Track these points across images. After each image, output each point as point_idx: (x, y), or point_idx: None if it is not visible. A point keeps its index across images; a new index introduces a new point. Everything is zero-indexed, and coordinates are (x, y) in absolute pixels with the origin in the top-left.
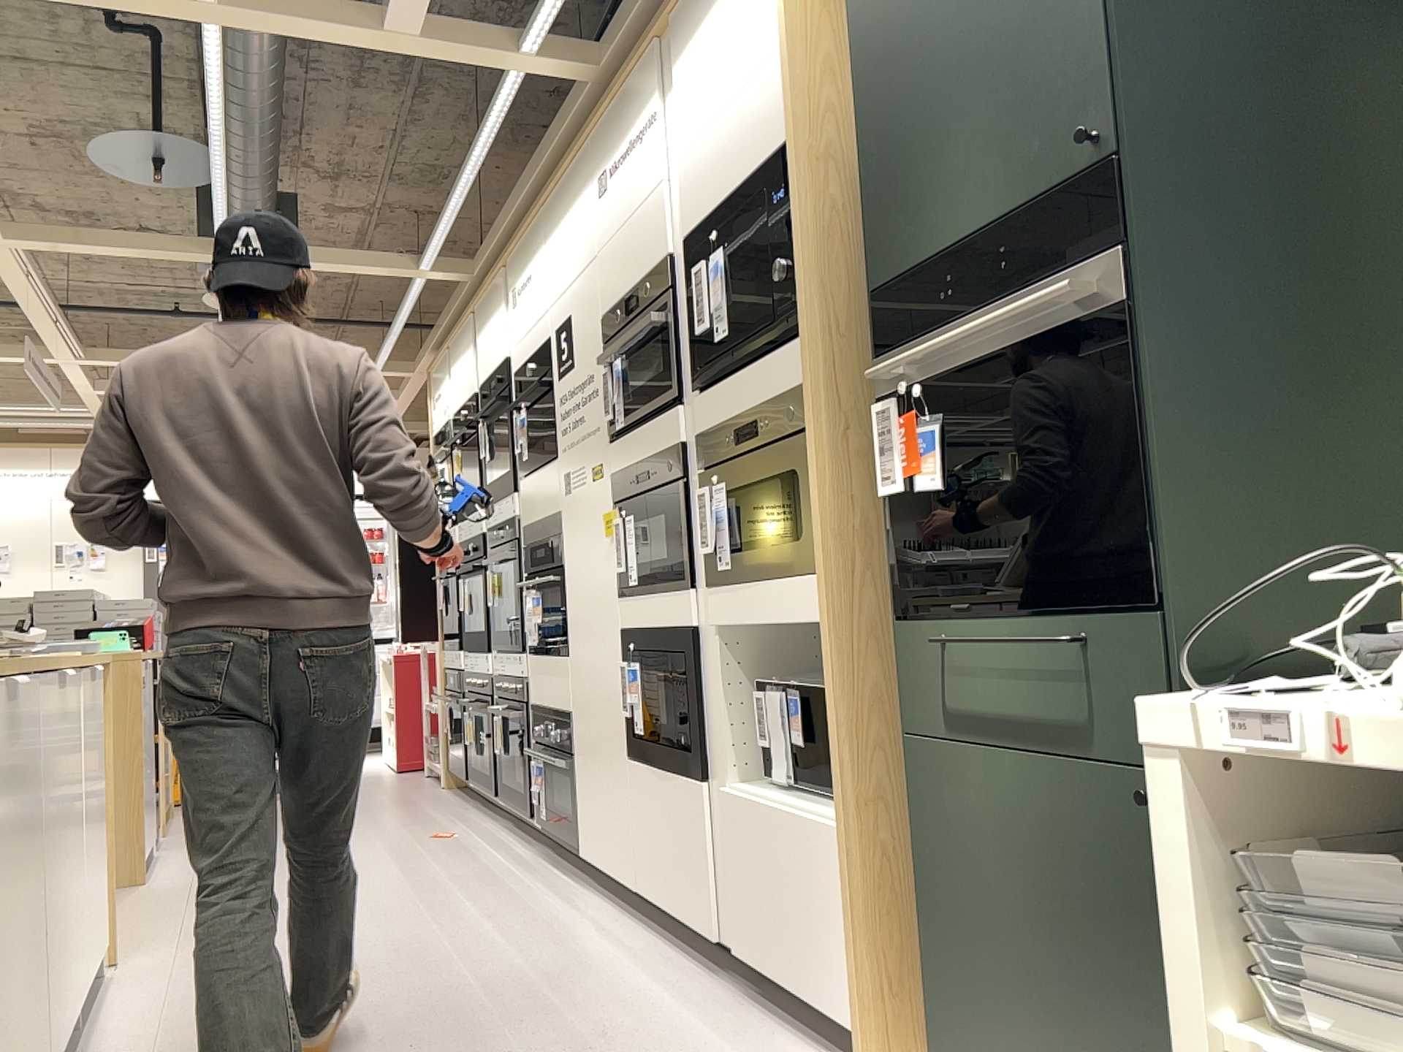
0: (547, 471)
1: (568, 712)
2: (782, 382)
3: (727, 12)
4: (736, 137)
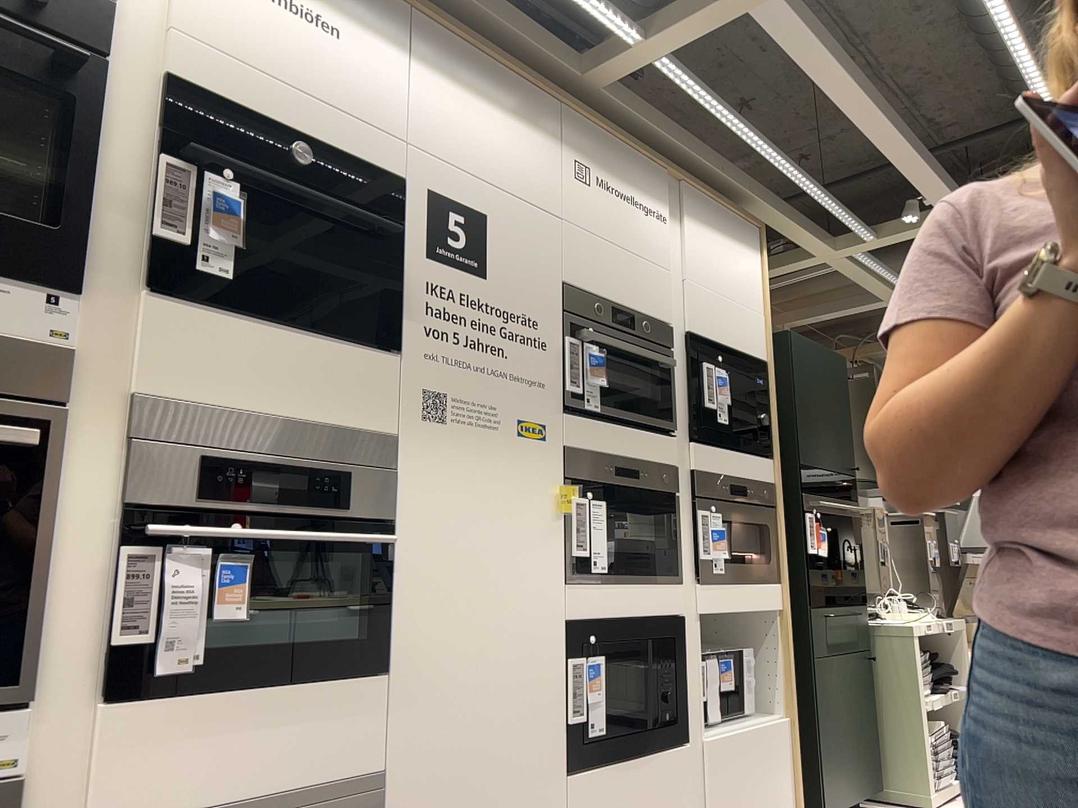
0: (350, 353)
1: (373, 772)
2: (757, 474)
3: (728, 250)
4: (732, 320)
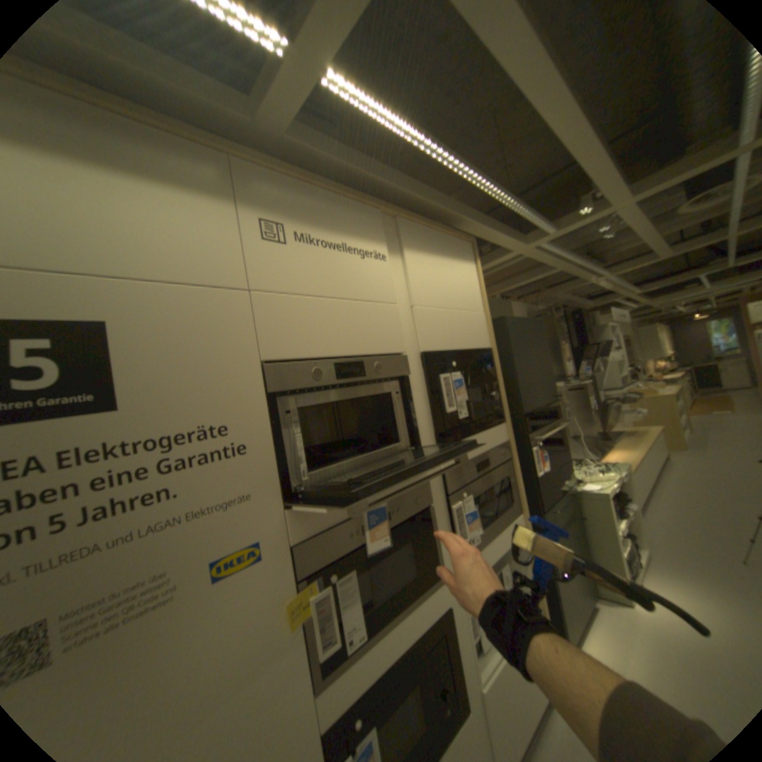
0: None
1: None
2: (496, 441)
3: (449, 267)
4: (461, 326)
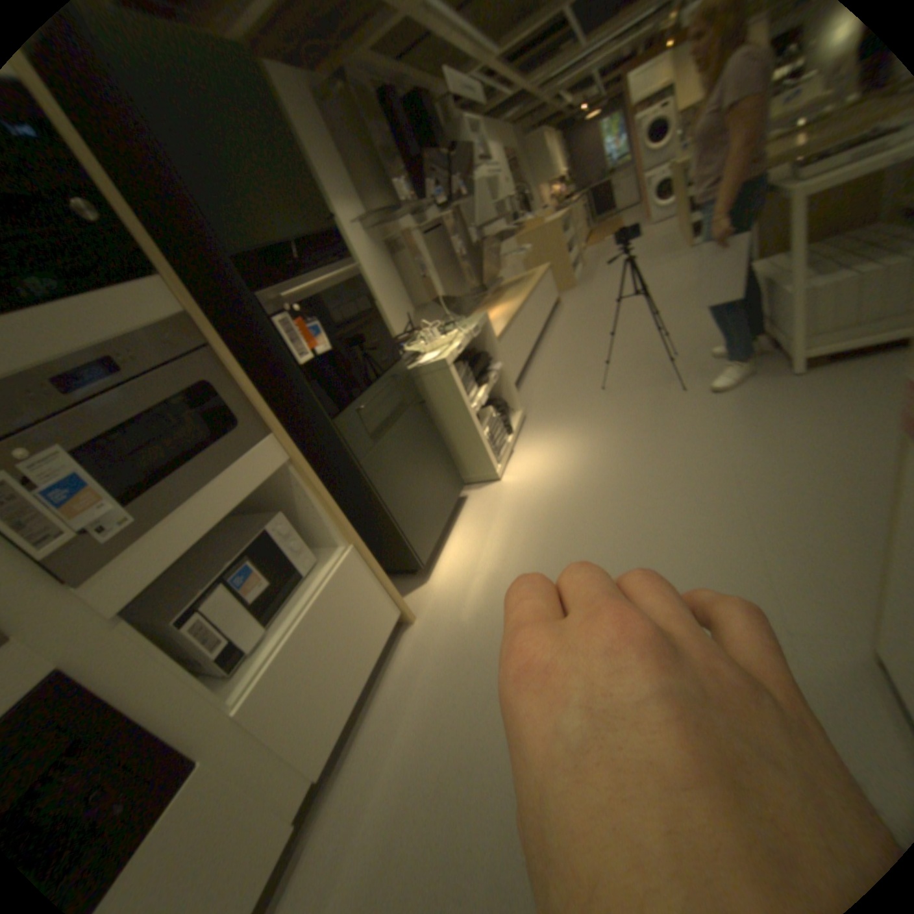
0: None
1: None
2: (129, 324)
3: None
4: None
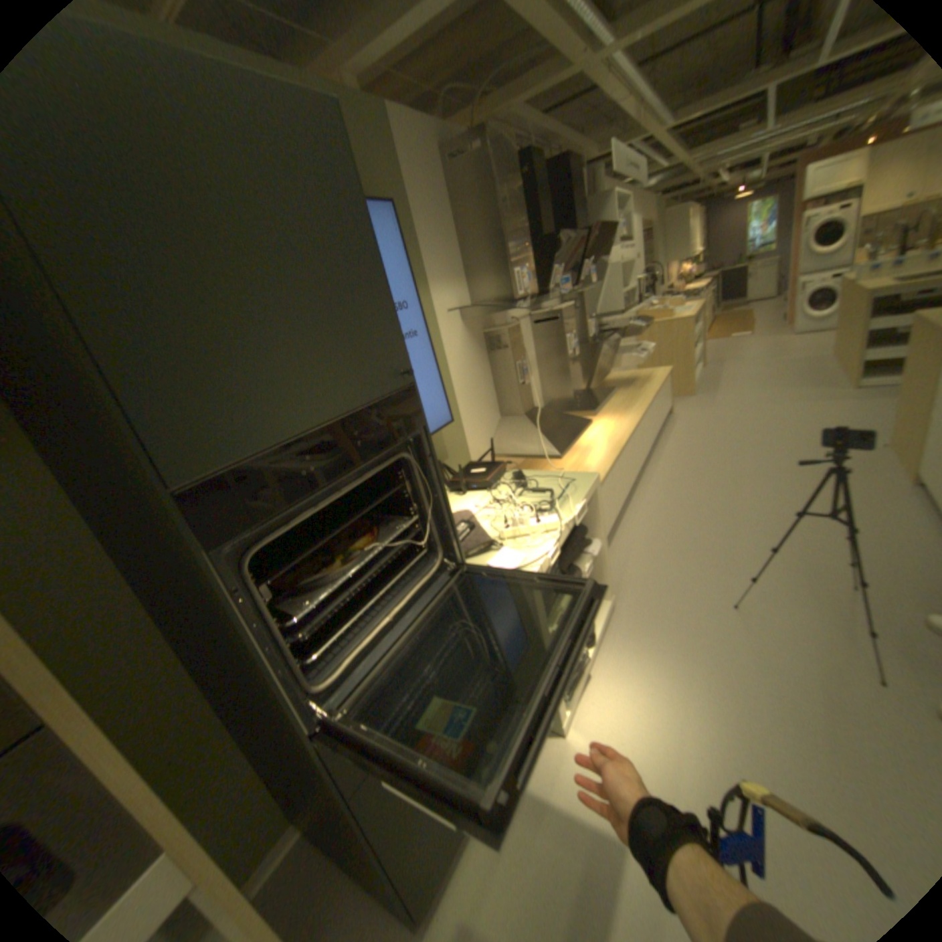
0: None
1: None
2: None
3: None
4: None
